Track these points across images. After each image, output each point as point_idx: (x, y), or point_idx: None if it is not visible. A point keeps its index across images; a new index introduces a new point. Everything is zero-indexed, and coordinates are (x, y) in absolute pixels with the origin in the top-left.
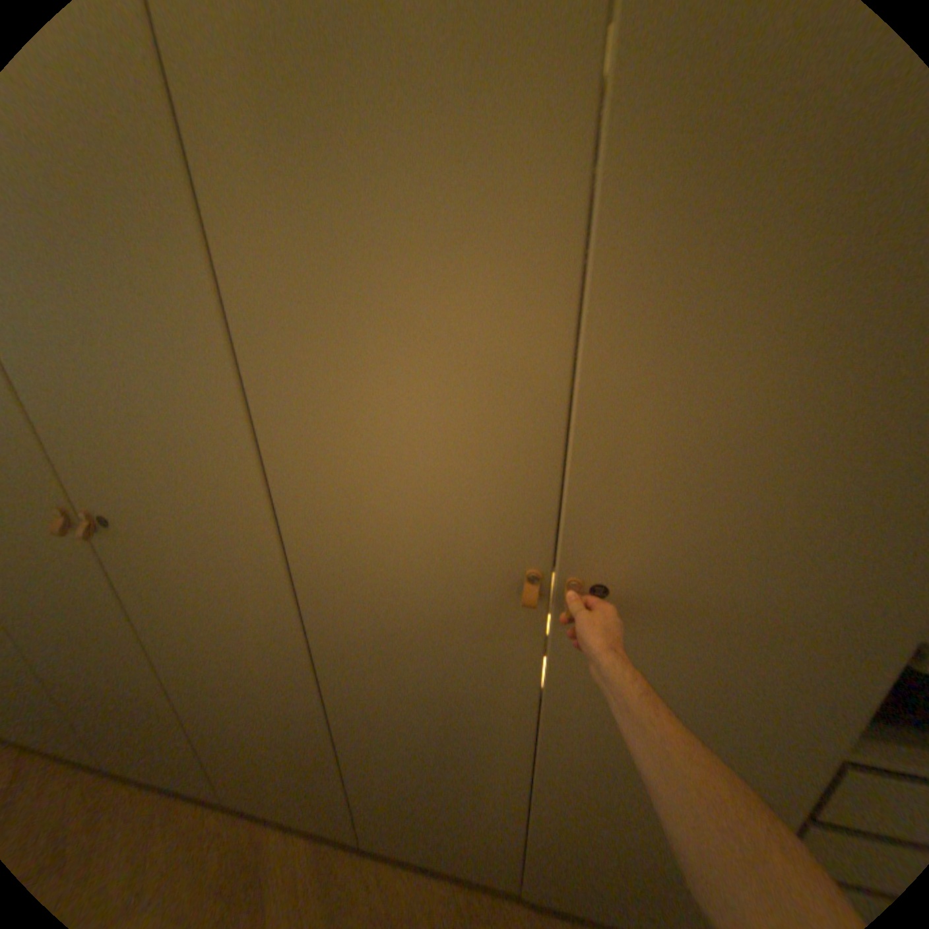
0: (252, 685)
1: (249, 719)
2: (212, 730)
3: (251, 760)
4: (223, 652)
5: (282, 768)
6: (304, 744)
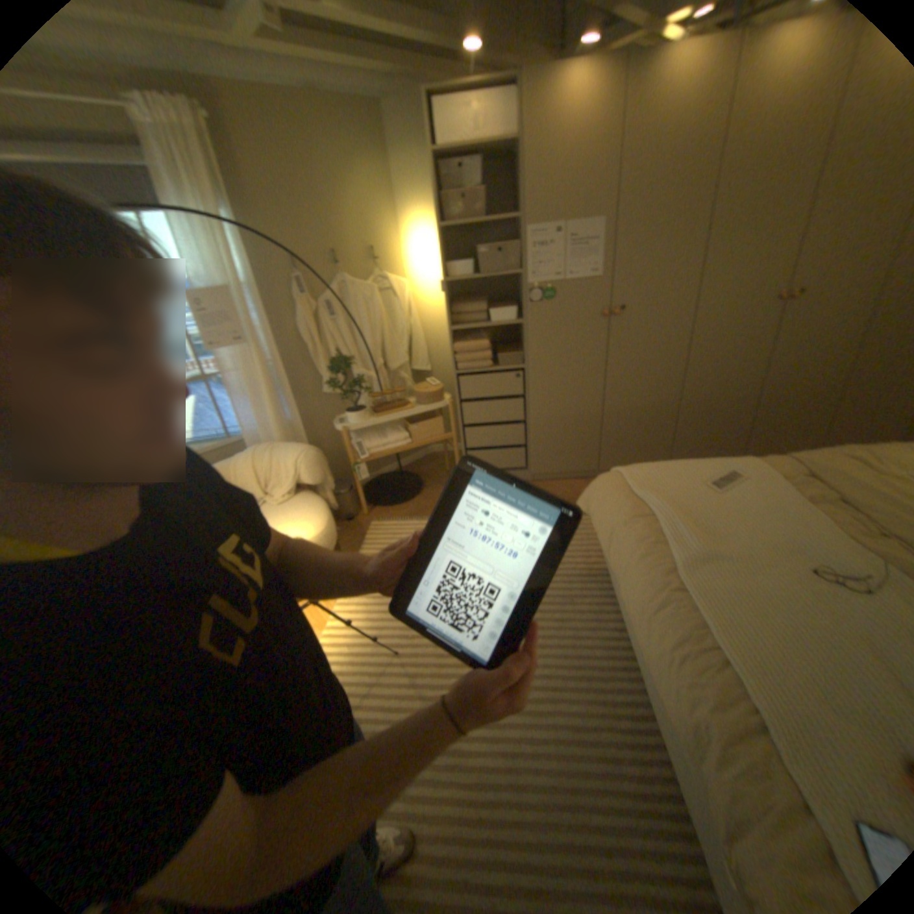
0: (823, 361)
1: (807, 385)
2: (778, 401)
3: (790, 414)
4: (820, 345)
5: (806, 413)
6: (830, 390)
